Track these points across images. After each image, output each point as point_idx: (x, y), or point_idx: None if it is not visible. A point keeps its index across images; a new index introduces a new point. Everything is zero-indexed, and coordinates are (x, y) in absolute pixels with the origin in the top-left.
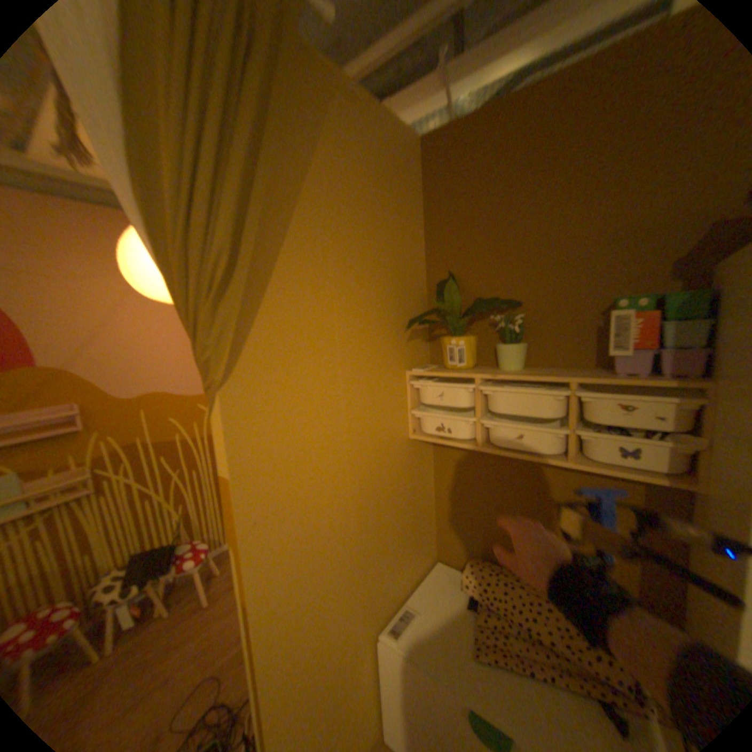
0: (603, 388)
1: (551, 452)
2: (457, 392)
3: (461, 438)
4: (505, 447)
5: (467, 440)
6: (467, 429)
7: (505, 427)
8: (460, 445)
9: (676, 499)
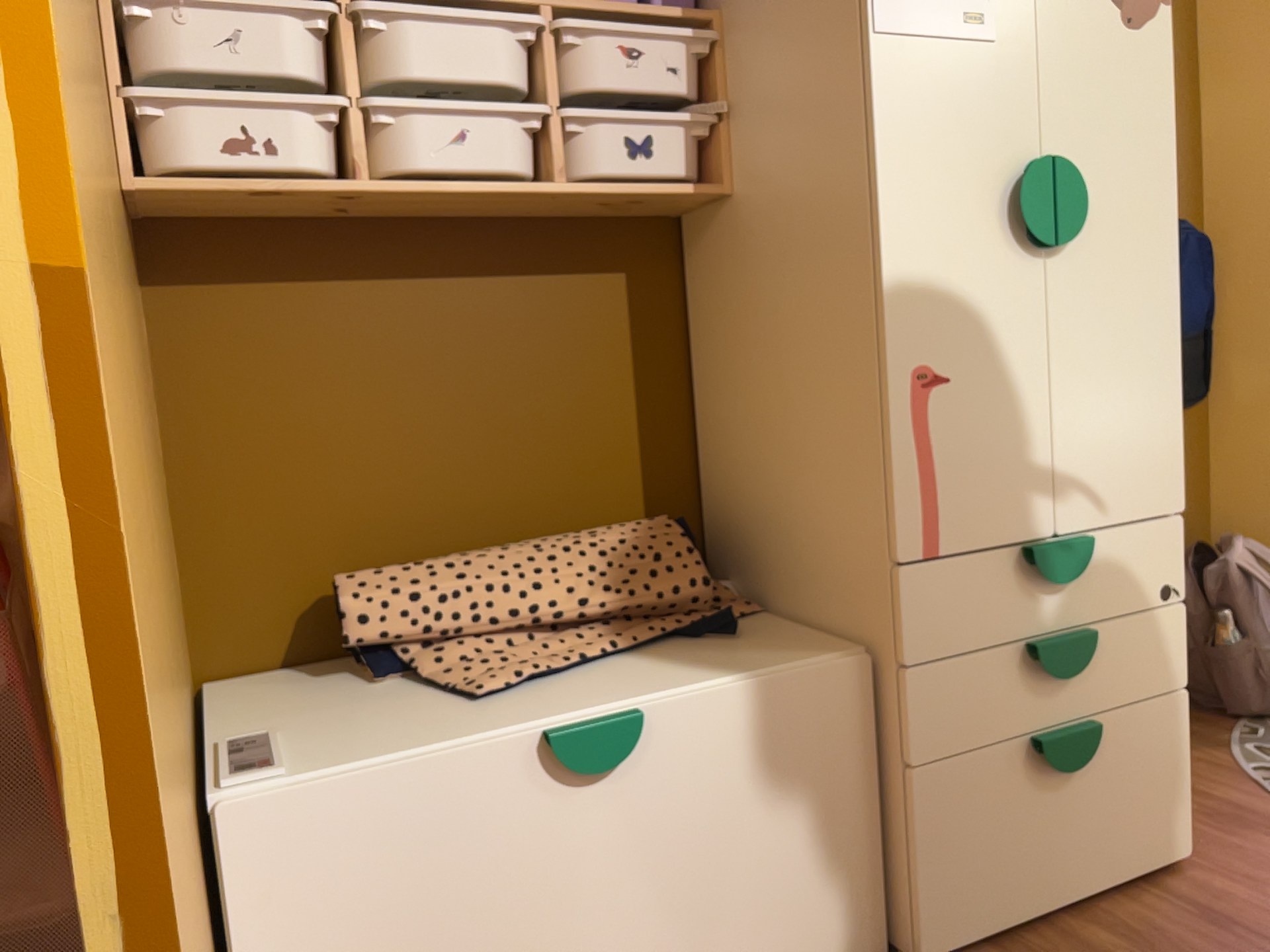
0: (596, 14)
1: (521, 170)
2: (289, 29)
3: (304, 172)
4: (430, 172)
5: (324, 175)
6: (318, 145)
7: (426, 119)
8: (309, 185)
9: (665, 283)
